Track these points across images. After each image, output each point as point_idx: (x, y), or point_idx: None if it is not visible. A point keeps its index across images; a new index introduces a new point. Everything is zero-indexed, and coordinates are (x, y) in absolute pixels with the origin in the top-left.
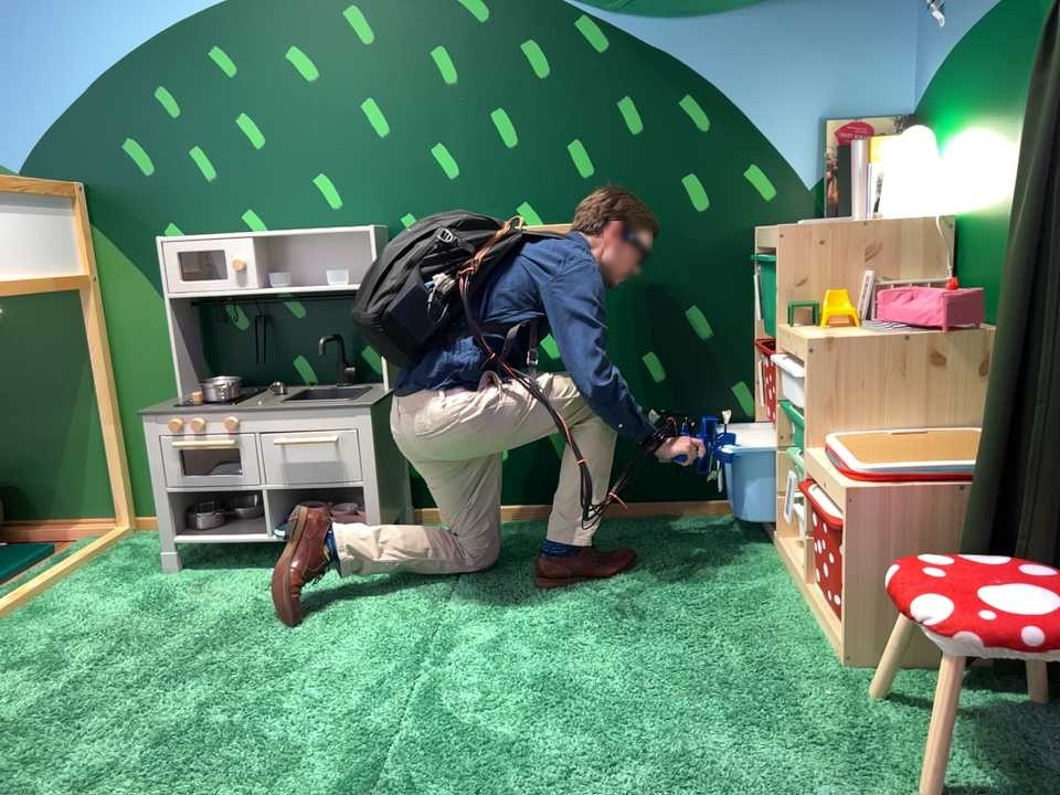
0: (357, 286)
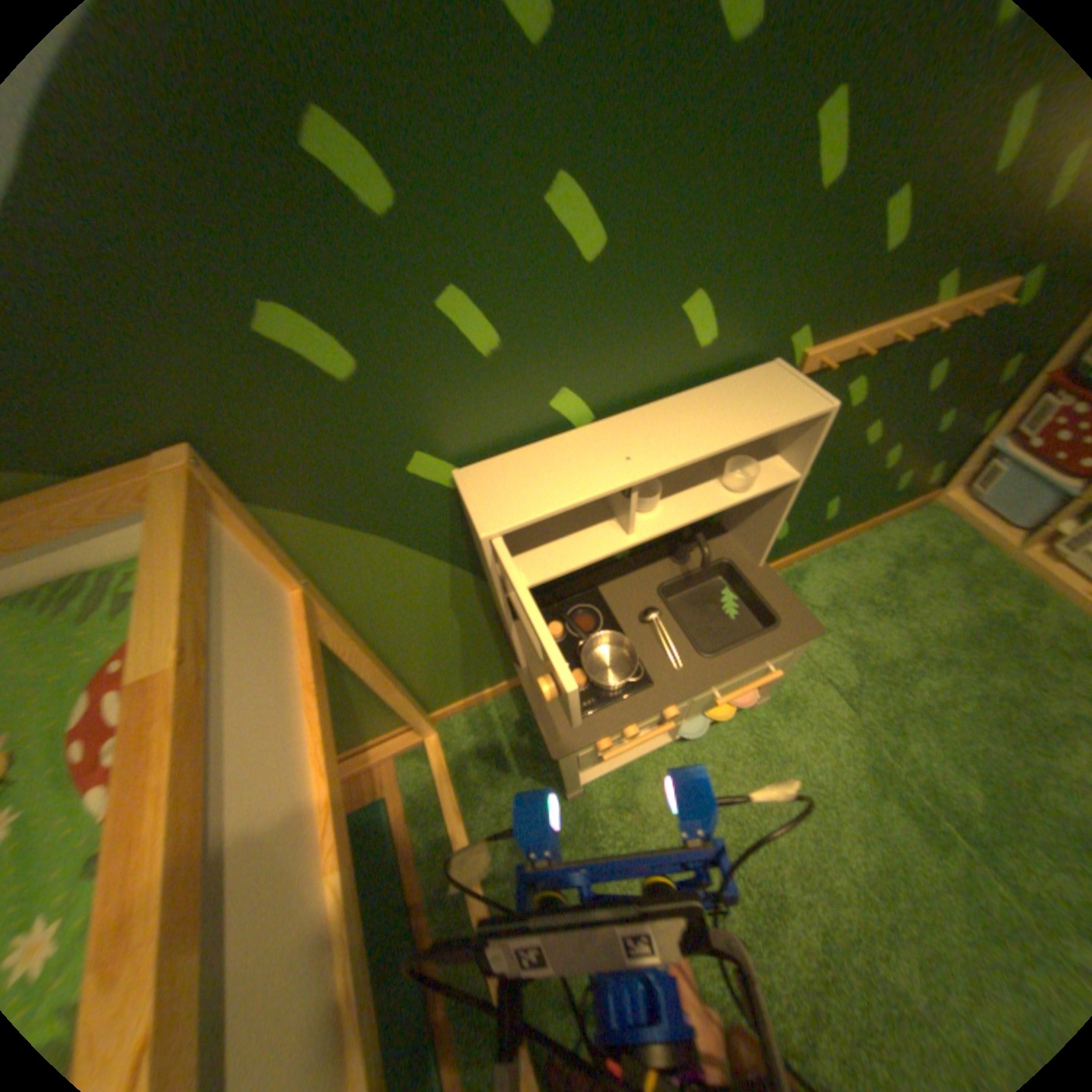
0: (778, 485)
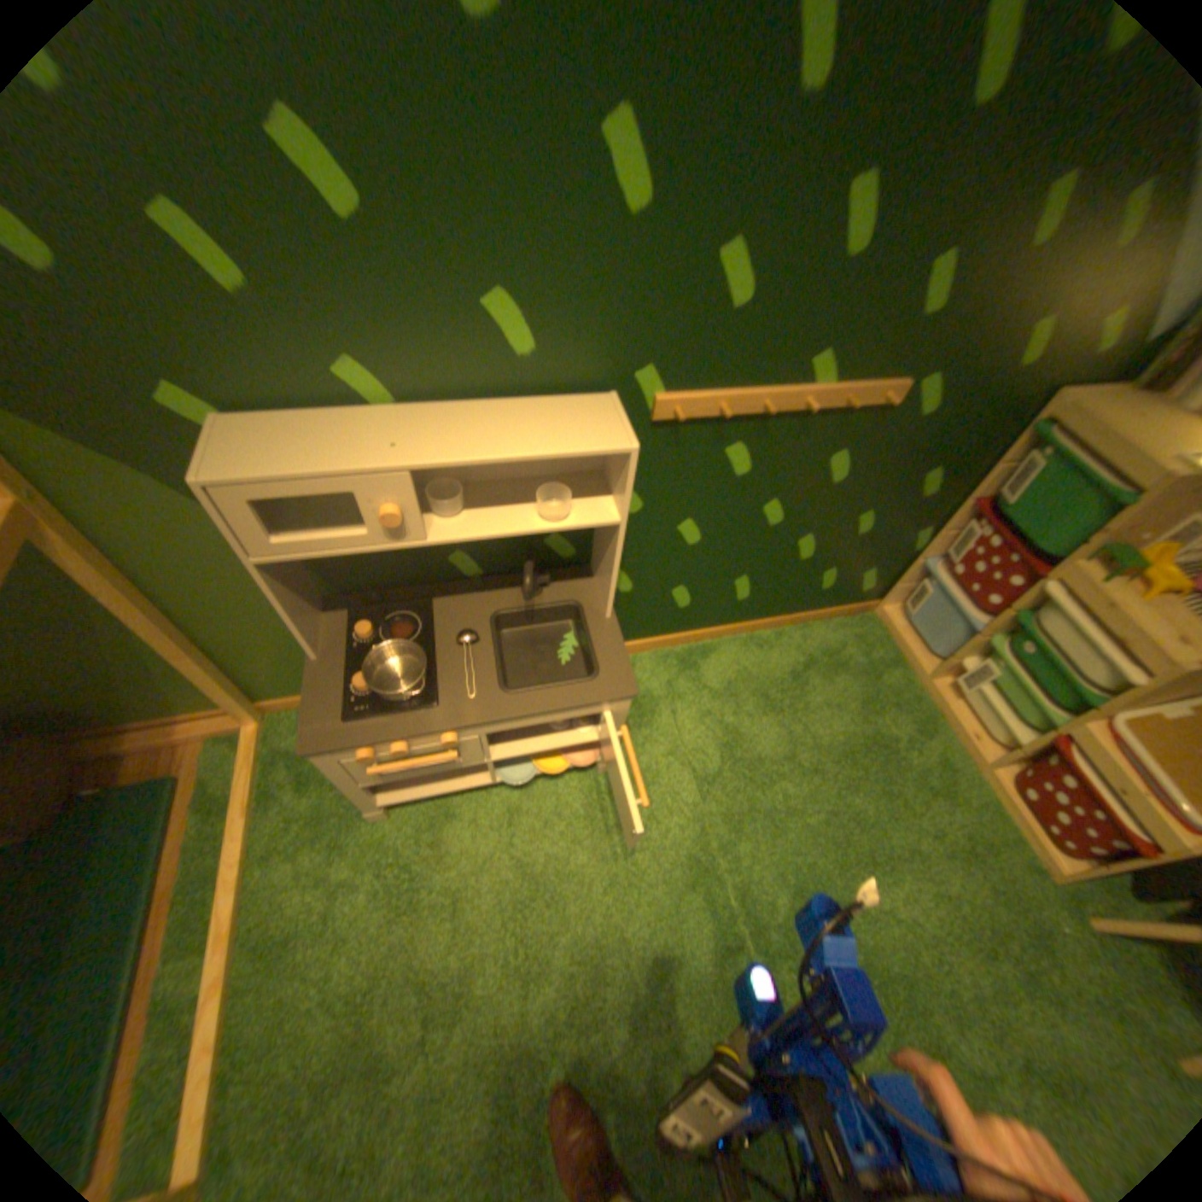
0: (596, 526)
